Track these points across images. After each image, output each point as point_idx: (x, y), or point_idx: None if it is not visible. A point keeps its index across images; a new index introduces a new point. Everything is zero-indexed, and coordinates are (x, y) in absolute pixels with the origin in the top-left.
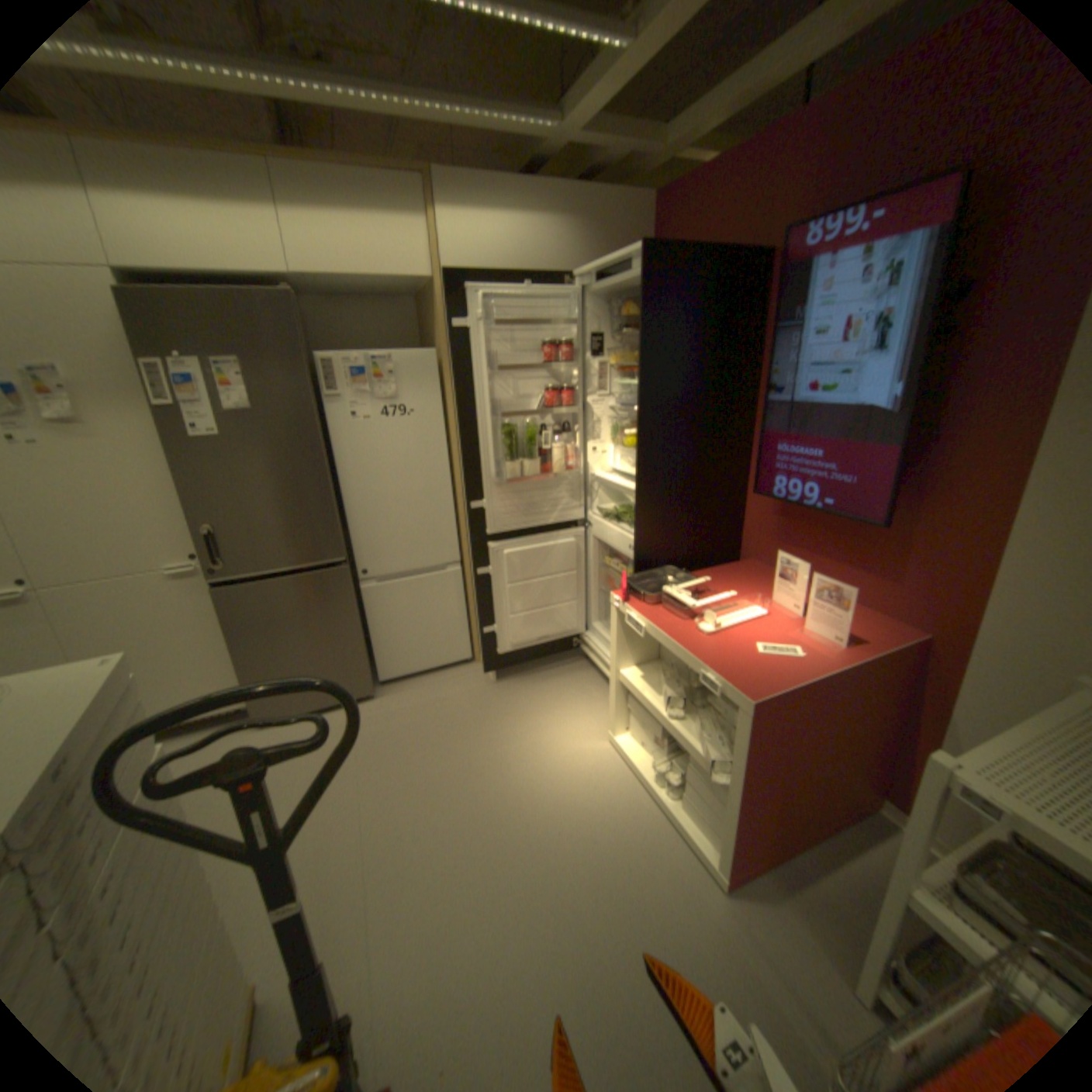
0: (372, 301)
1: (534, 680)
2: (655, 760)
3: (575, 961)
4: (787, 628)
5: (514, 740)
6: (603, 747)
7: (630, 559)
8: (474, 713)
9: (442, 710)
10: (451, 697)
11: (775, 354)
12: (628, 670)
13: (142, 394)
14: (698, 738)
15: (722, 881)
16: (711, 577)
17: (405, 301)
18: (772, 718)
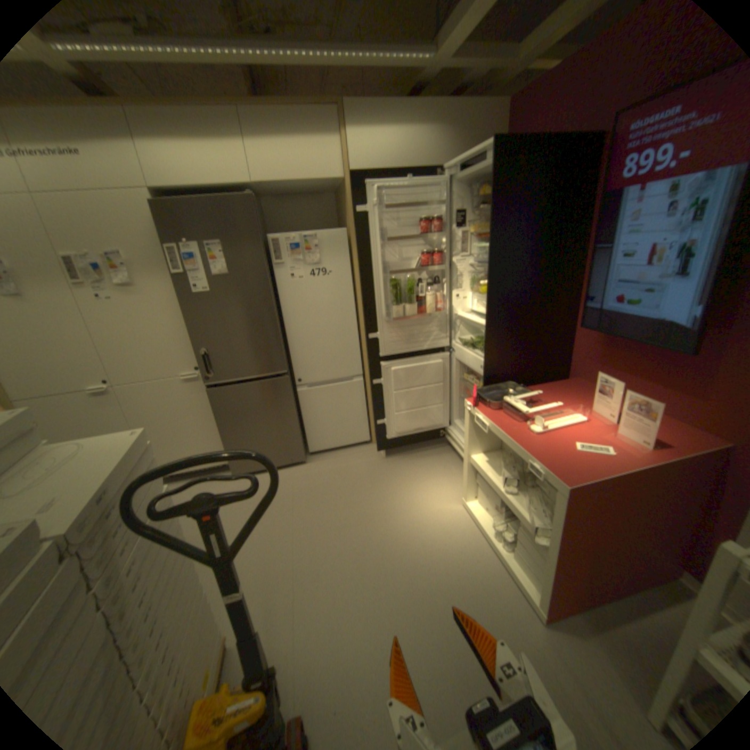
0: (306, 197)
1: (412, 458)
2: (495, 522)
3: (429, 655)
4: (603, 432)
5: (395, 499)
6: (458, 508)
7: (481, 375)
8: (370, 478)
9: (348, 474)
10: (355, 466)
11: (603, 217)
12: (476, 456)
13: (166, 267)
14: (527, 509)
15: (542, 615)
16: (544, 390)
17: (328, 196)
18: (586, 500)
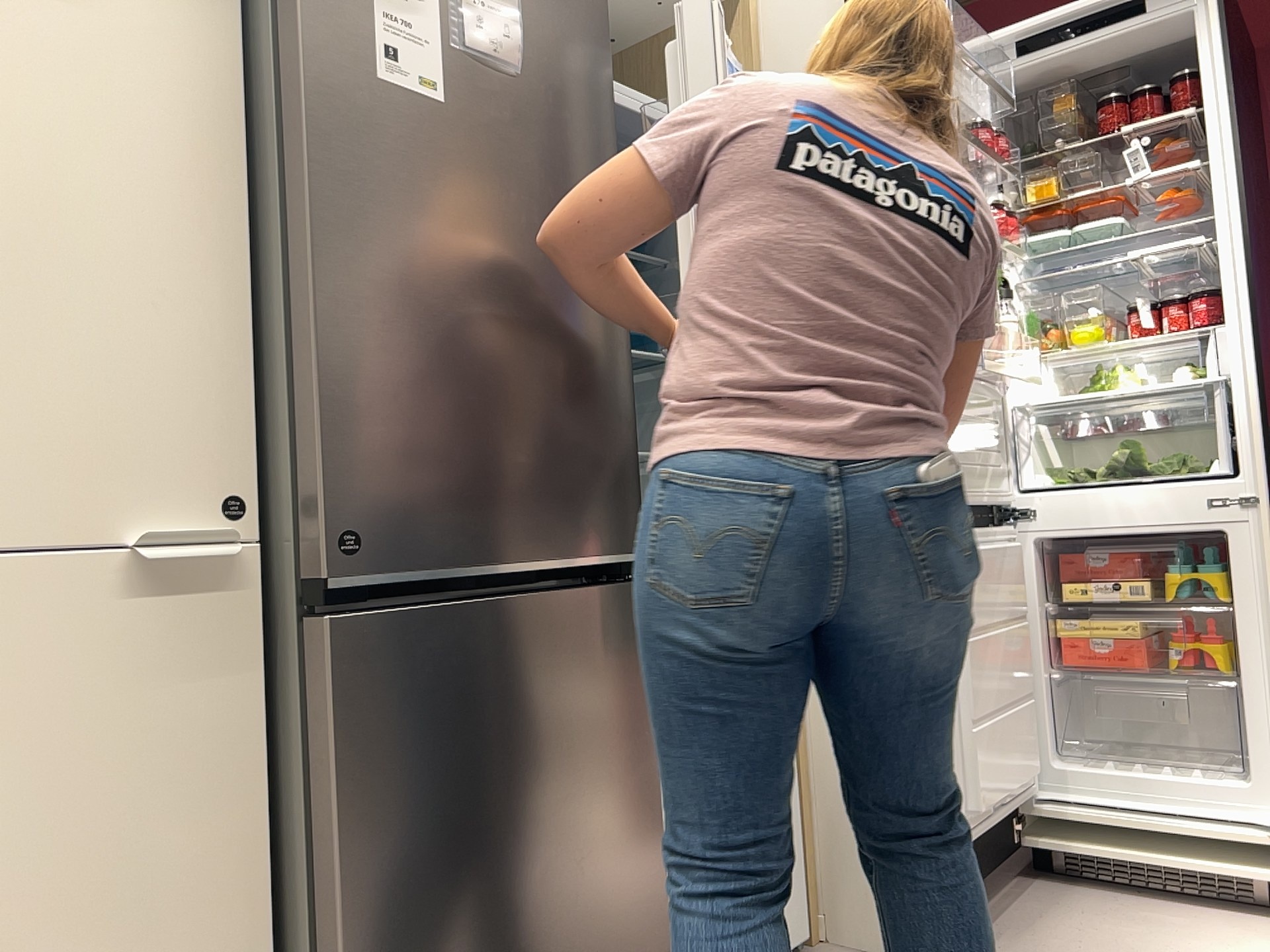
0: None
1: (1011, 934)
2: None
3: None
4: None
5: None
6: None
7: (1213, 528)
8: None
9: None
10: None
11: None
12: None
13: None
14: None
15: None
16: None
17: None
18: None
